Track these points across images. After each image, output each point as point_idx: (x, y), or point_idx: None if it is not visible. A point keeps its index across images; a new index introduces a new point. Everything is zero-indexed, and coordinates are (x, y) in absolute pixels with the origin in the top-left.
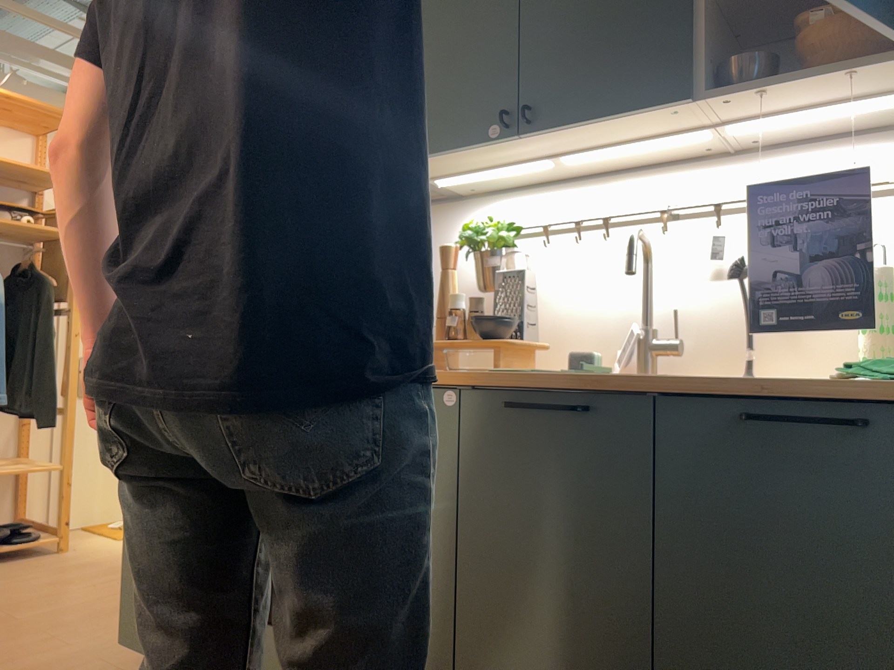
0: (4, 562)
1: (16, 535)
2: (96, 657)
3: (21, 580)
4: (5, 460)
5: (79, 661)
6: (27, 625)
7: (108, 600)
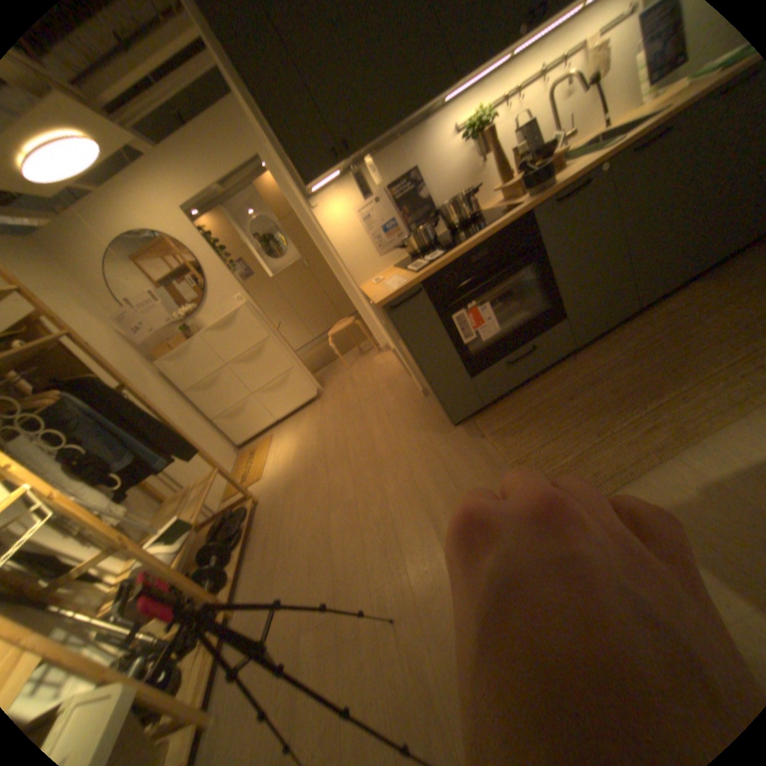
0: (250, 527)
1: (232, 517)
2: (429, 448)
3: (290, 510)
4: (166, 505)
5: (430, 454)
6: (364, 489)
7: (354, 461)
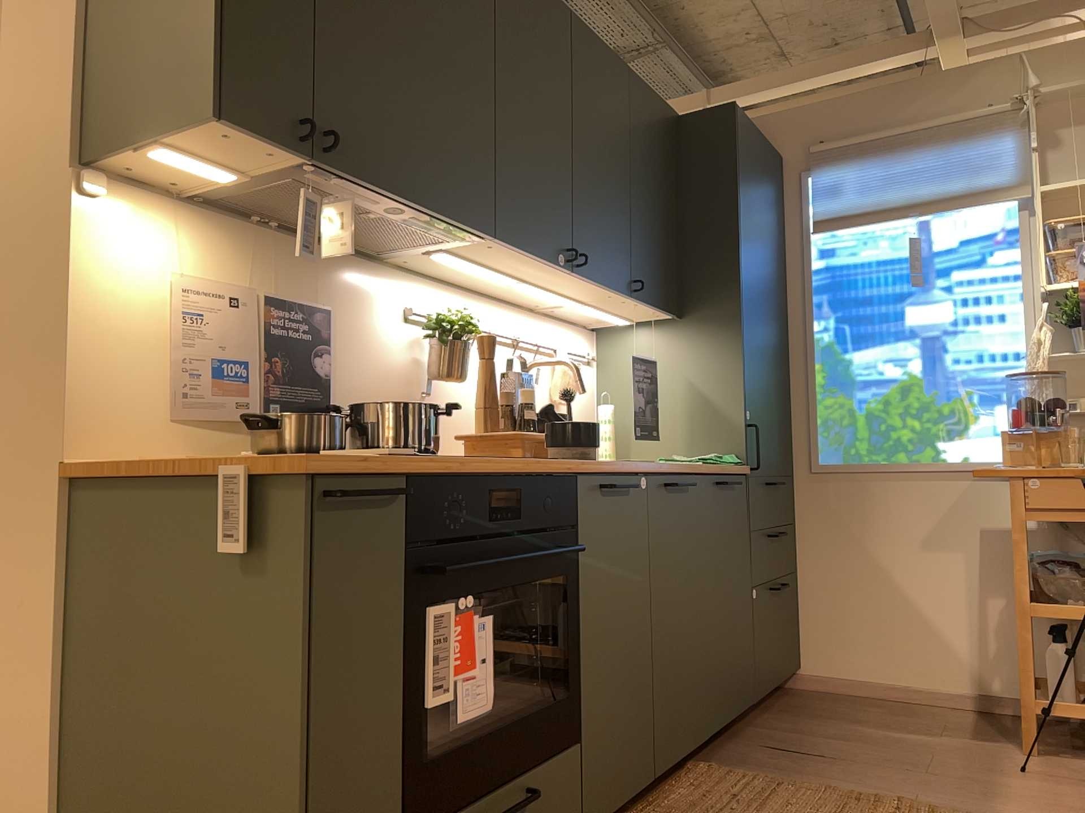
0: None
1: None
2: None
3: None
4: None
5: None
6: None
7: None
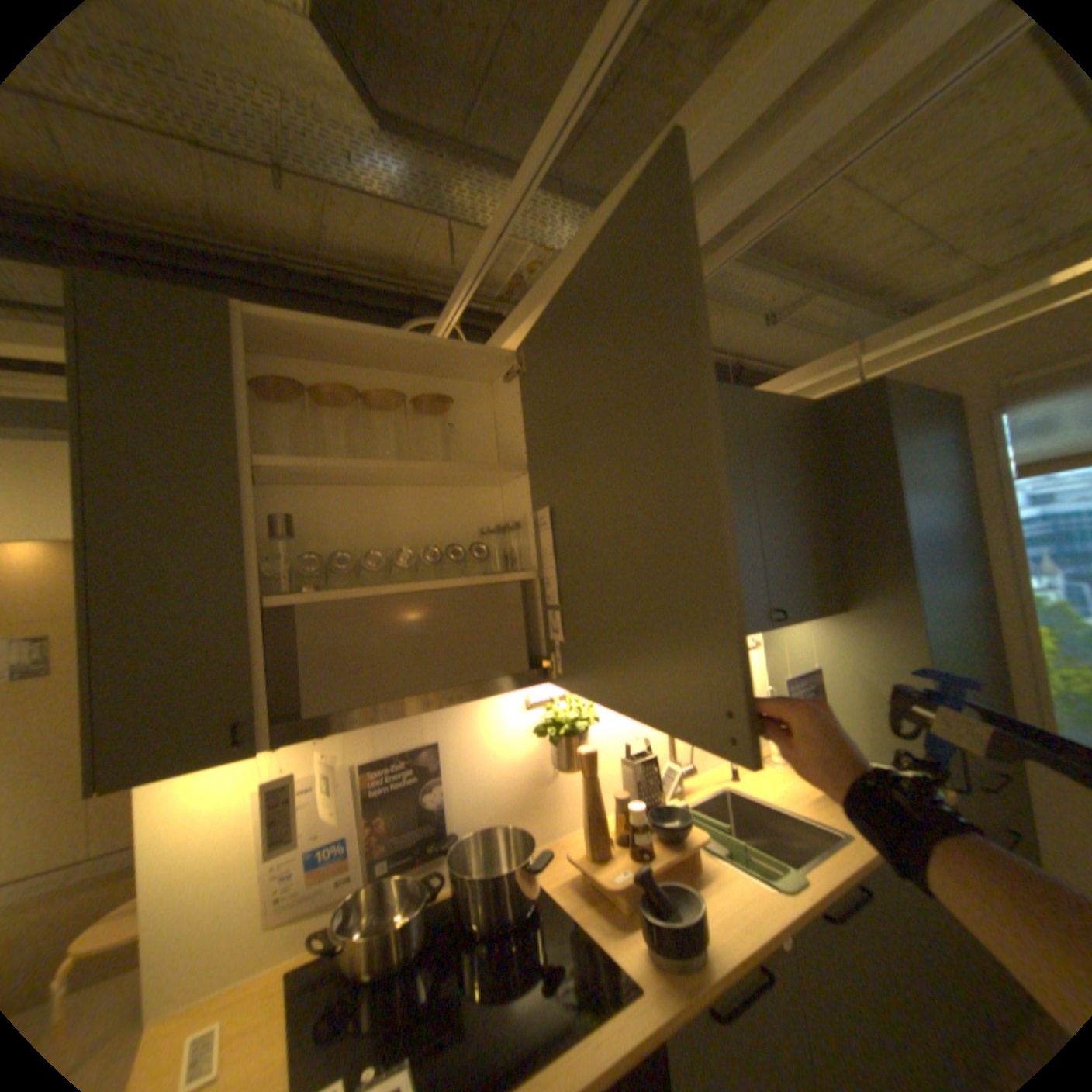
0: None
1: None
2: None
3: None
4: None
5: None
6: None
7: None
